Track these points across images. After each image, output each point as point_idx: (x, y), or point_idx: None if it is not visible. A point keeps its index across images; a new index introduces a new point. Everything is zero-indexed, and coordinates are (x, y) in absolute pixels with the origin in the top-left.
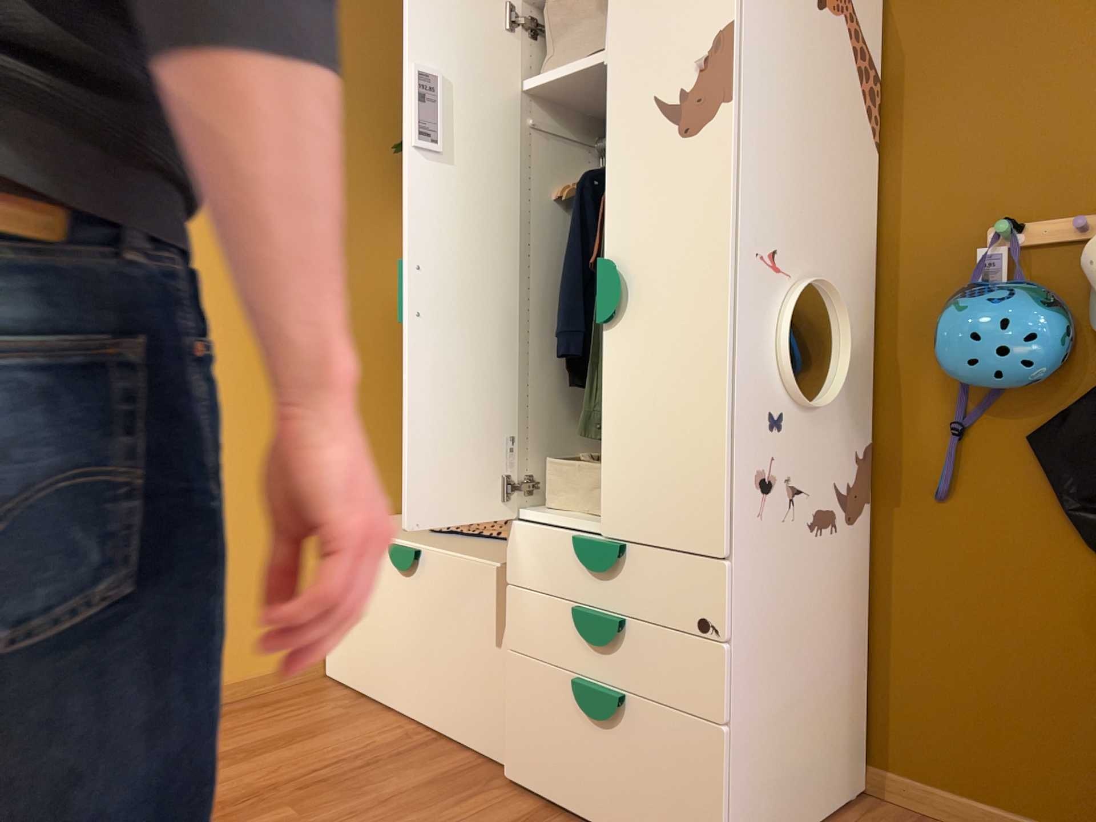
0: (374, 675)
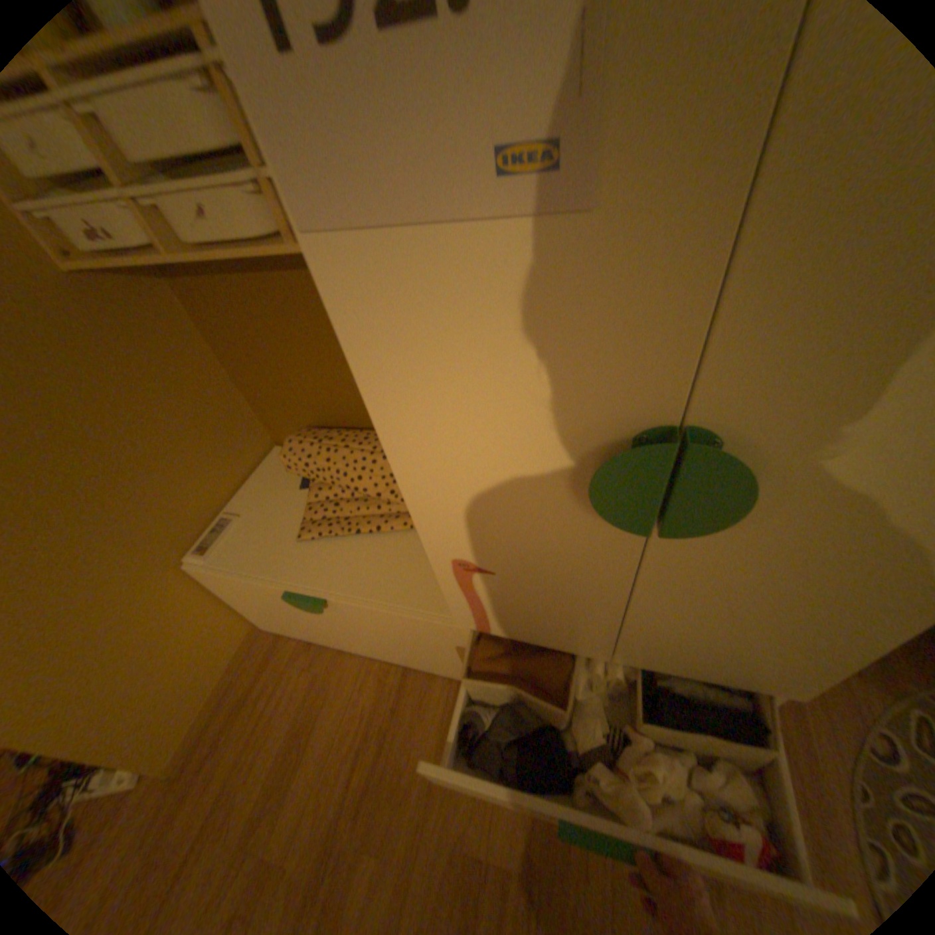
0: (316, 638)
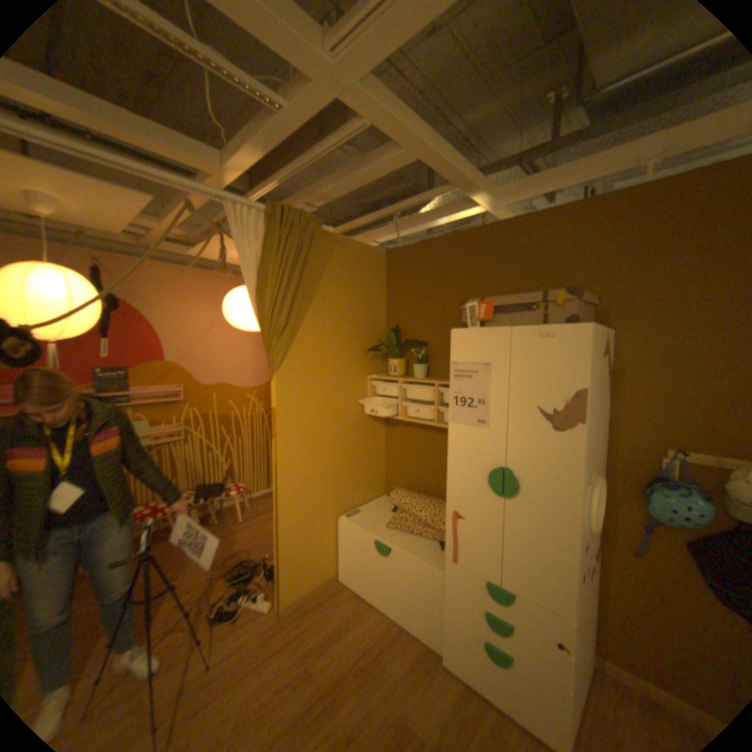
0: (366, 590)
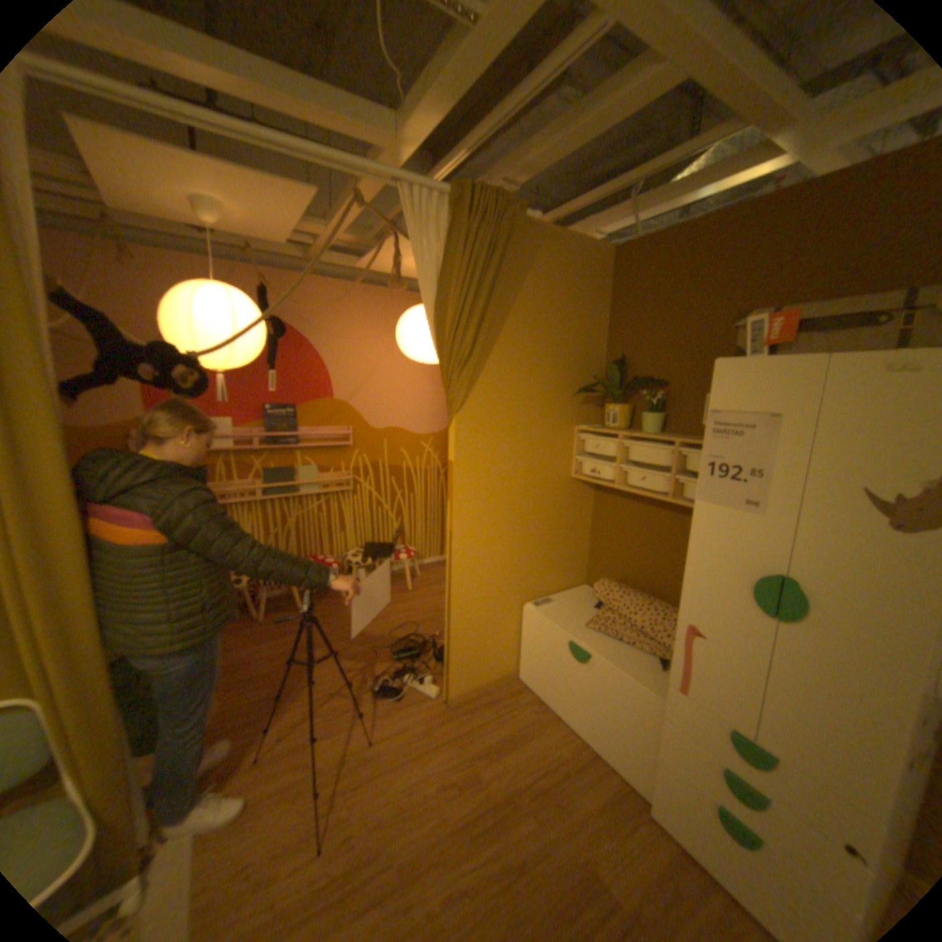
0: (553, 698)
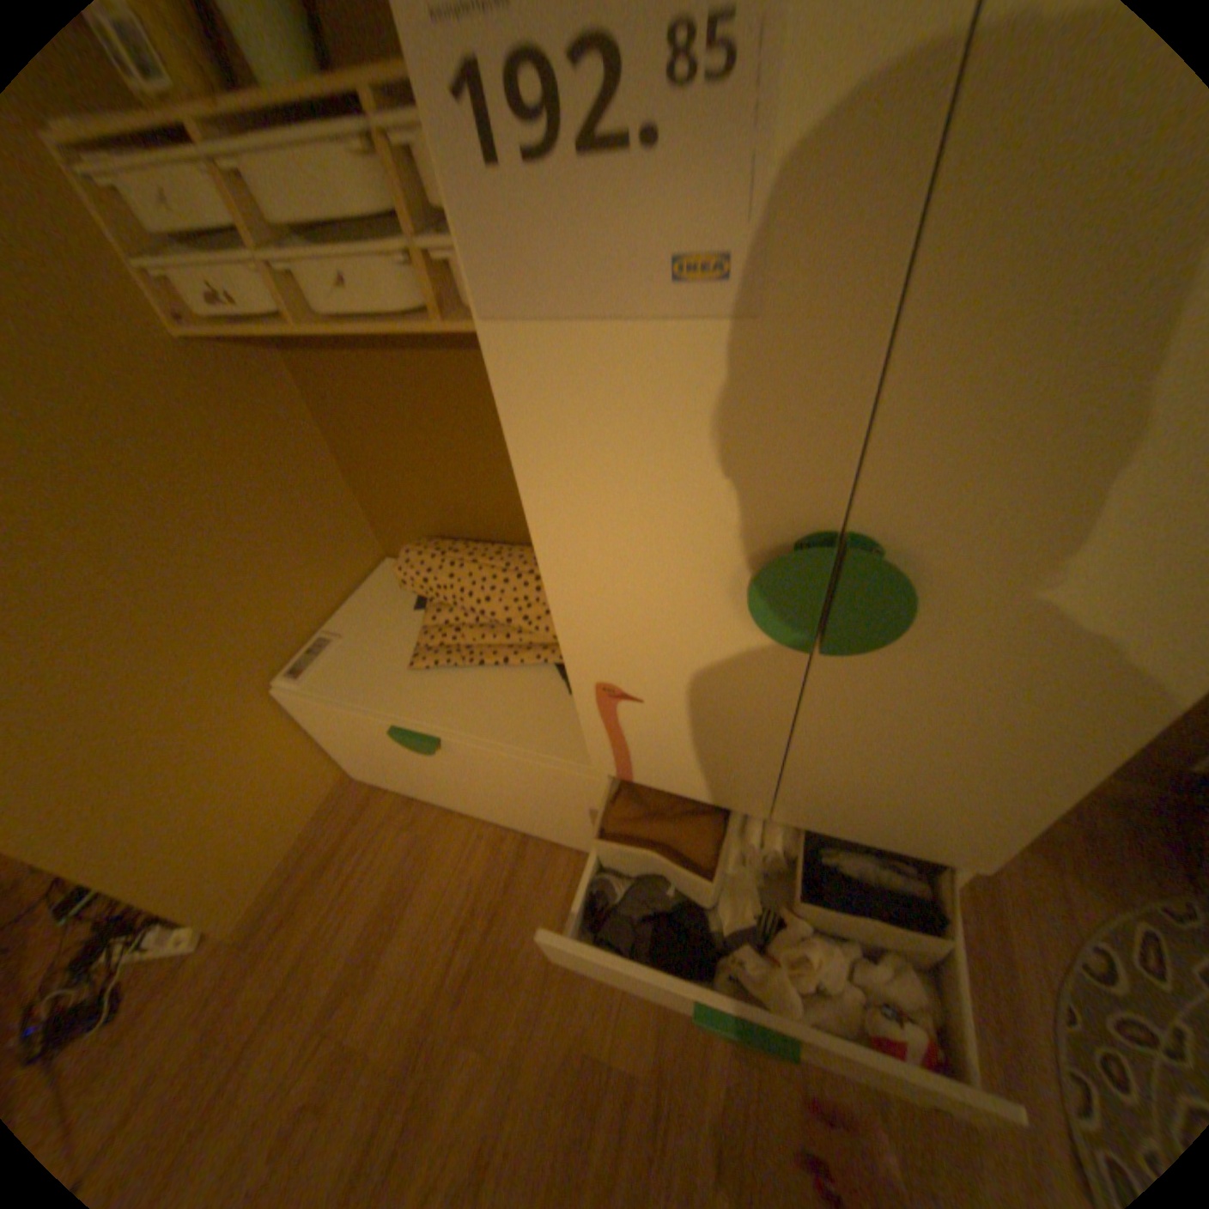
0: (420, 791)
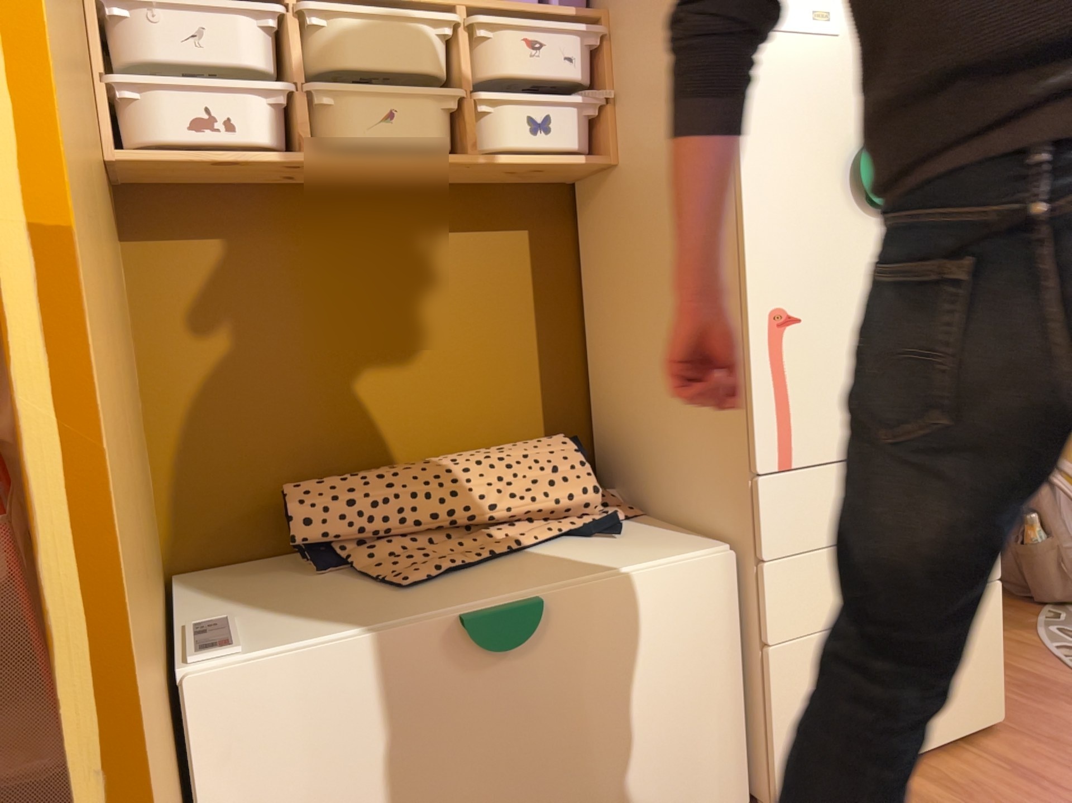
0: None
